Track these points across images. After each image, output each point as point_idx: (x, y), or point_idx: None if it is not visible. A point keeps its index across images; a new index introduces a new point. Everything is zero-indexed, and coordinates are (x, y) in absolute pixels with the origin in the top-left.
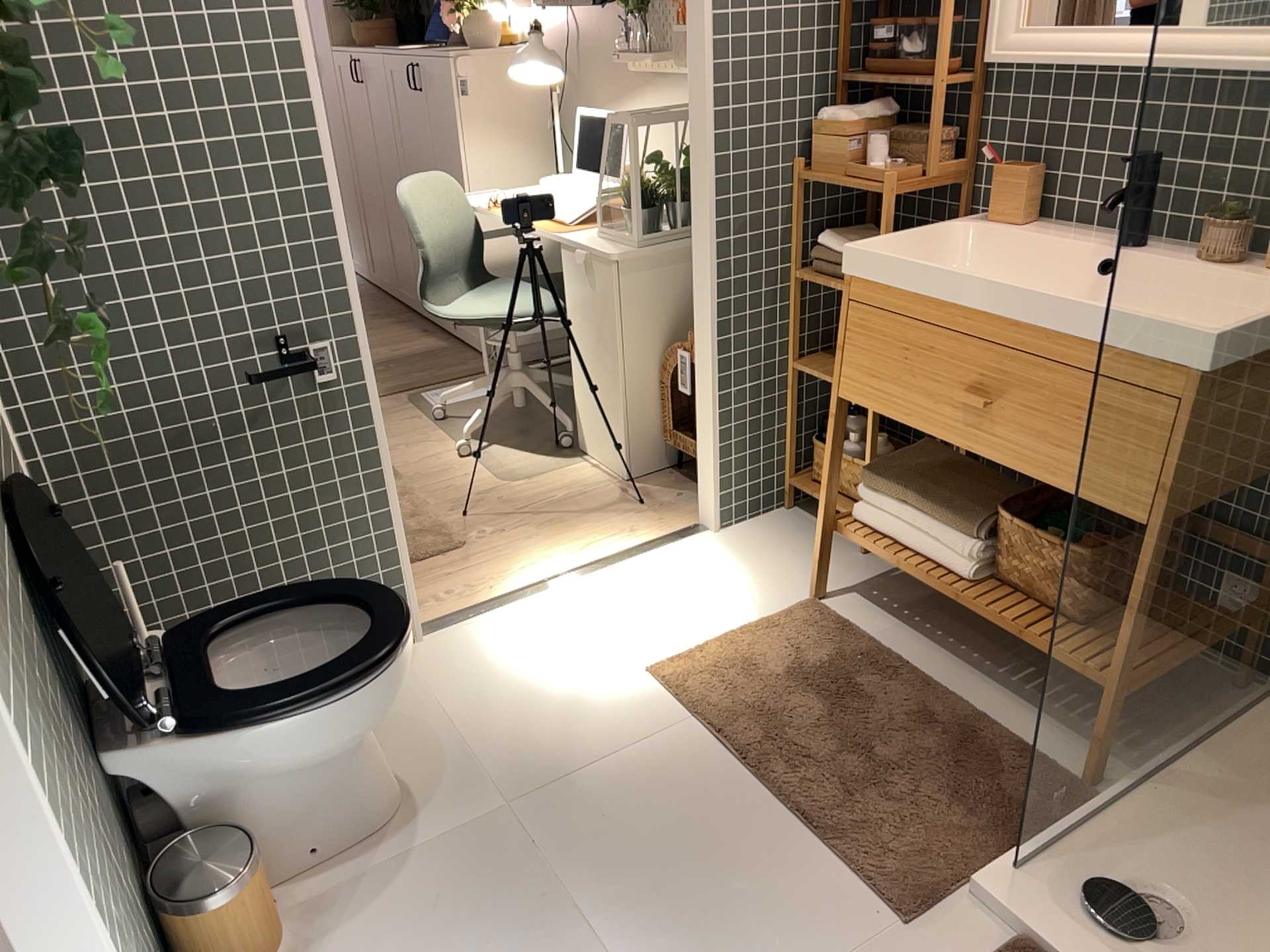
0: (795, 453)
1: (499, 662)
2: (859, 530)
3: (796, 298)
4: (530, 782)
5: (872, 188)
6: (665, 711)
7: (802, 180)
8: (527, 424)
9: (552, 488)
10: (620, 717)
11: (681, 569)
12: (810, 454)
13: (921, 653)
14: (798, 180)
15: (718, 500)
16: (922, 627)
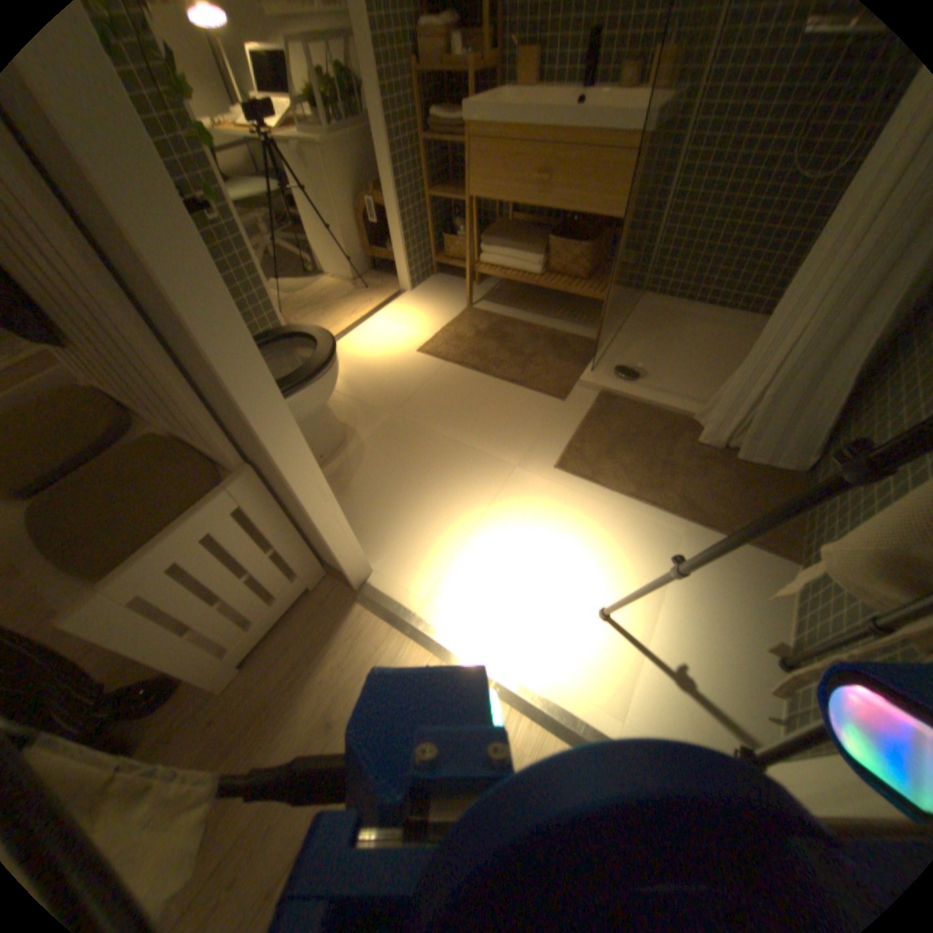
0: (436, 242)
1: (345, 365)
2: (479, 269)
3: (424, 149)
4: (391, 402)
5: (458, 67)
6: (431, 362)
7: (417, 68)
8: (283, 264)
9: (318, 289)
10: (413, 370)
11: (403, 308)
12: (439, 243)
13: (519, 314)
14: (415, 68)
15: (408, 273)
16: (514, 305)
